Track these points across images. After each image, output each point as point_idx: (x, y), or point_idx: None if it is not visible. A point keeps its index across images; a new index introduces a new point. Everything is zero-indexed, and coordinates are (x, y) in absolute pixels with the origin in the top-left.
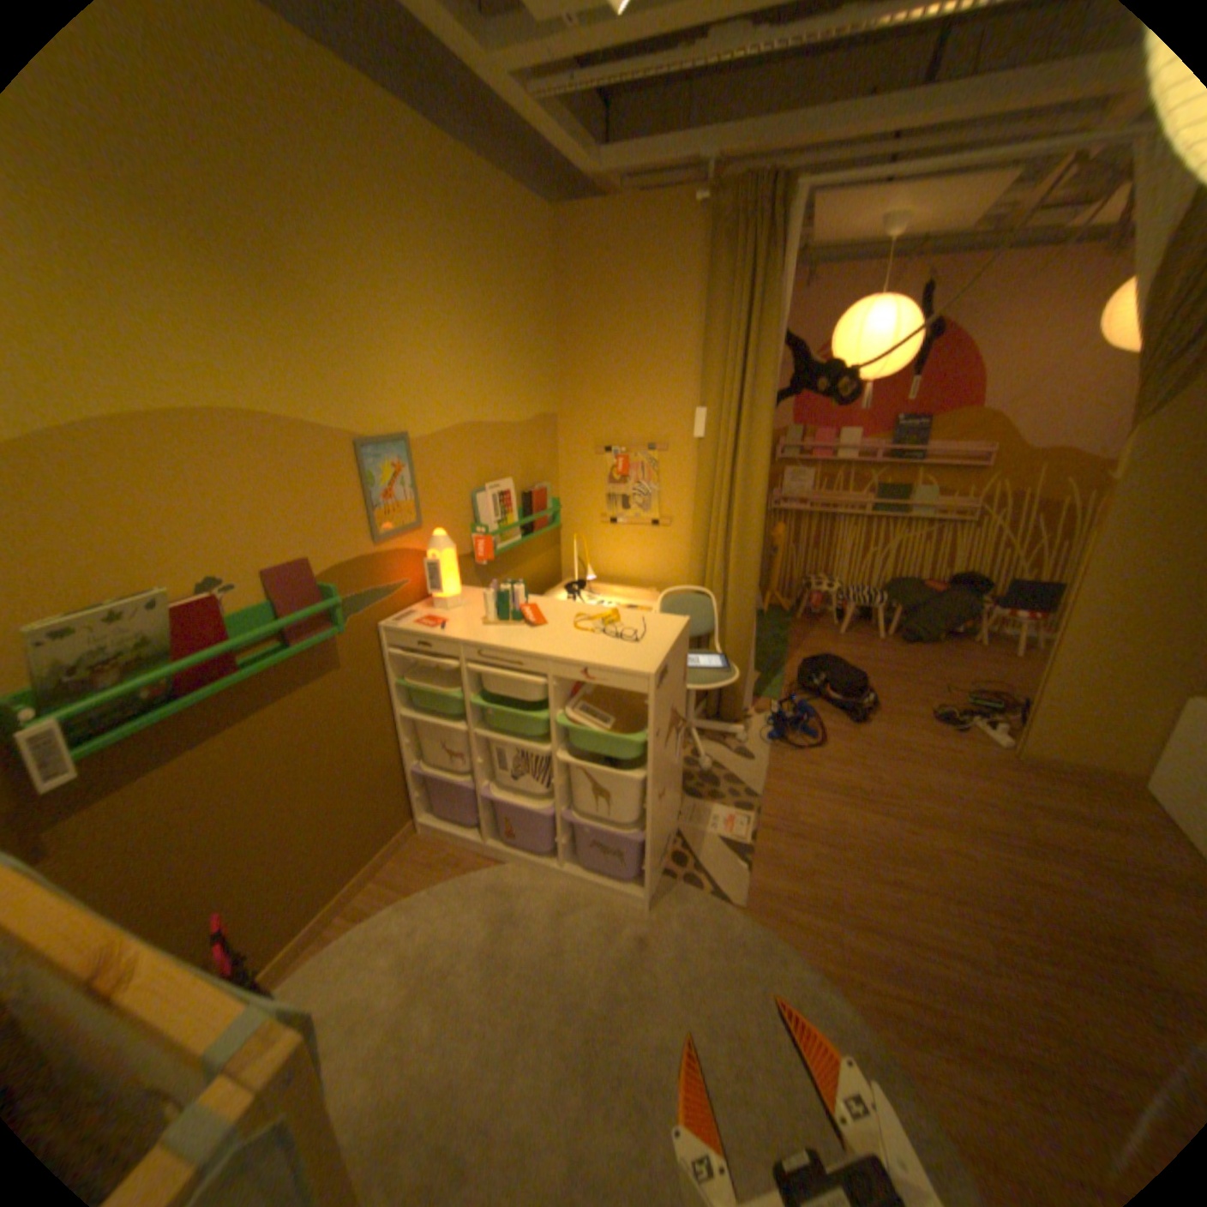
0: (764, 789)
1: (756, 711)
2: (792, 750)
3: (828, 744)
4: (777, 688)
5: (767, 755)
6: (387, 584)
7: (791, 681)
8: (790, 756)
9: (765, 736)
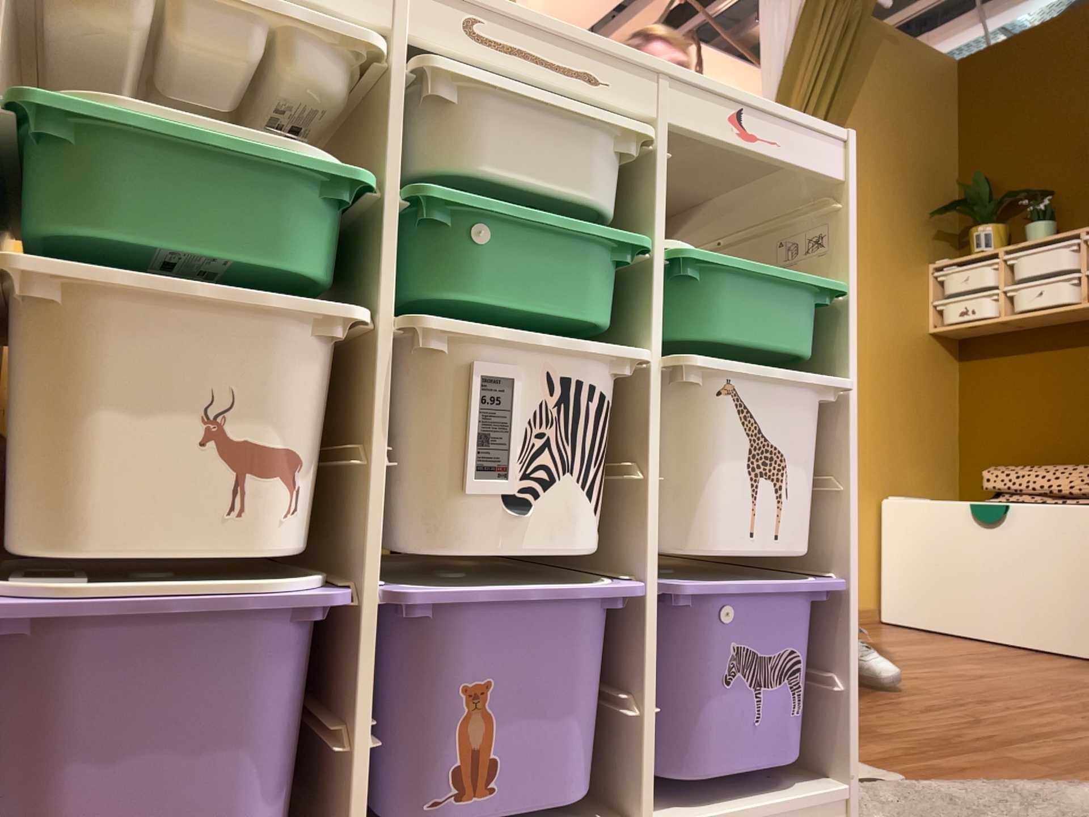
0: None
1: None
2: None
3: None
4: None
5: None
6: None
7: None
8: None
9: None
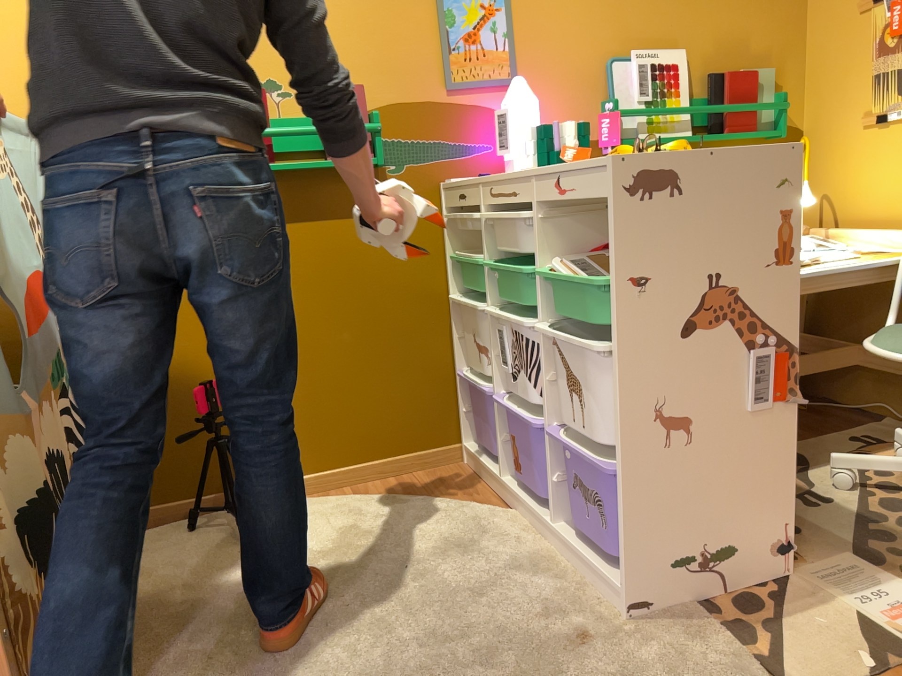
0: None
1: None
2: None
3: None
4: None
5: None
6: (459, 142)
7: None
8: None
9: None
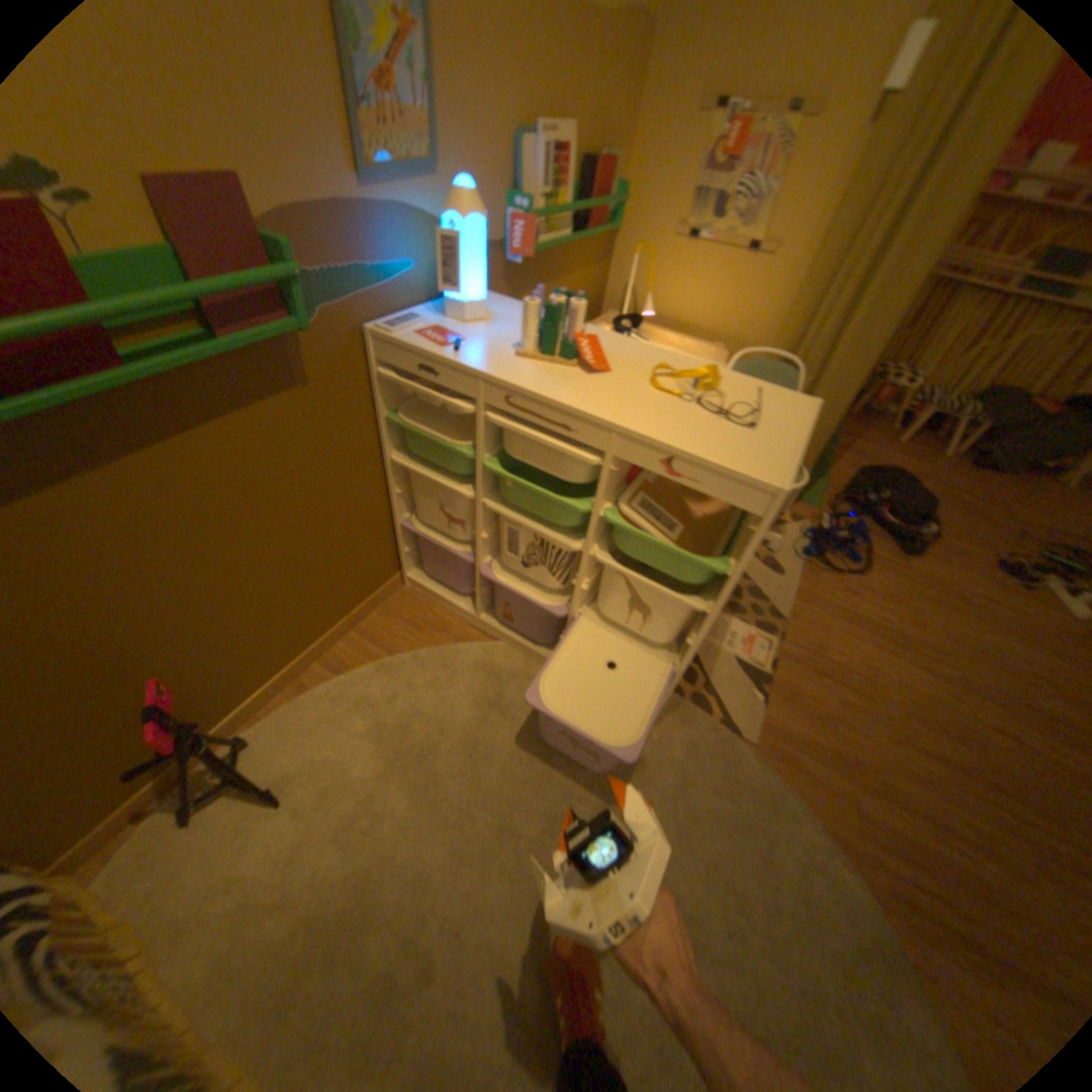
0: (793, 612)
1: (792, 518)
2: (829, 573)
3: (871, 573)
4: (820, 494)
5: (800, 572)
6: (379, 261)
7: (836, 489)
8: (825, 579)
9: (799, 549)
